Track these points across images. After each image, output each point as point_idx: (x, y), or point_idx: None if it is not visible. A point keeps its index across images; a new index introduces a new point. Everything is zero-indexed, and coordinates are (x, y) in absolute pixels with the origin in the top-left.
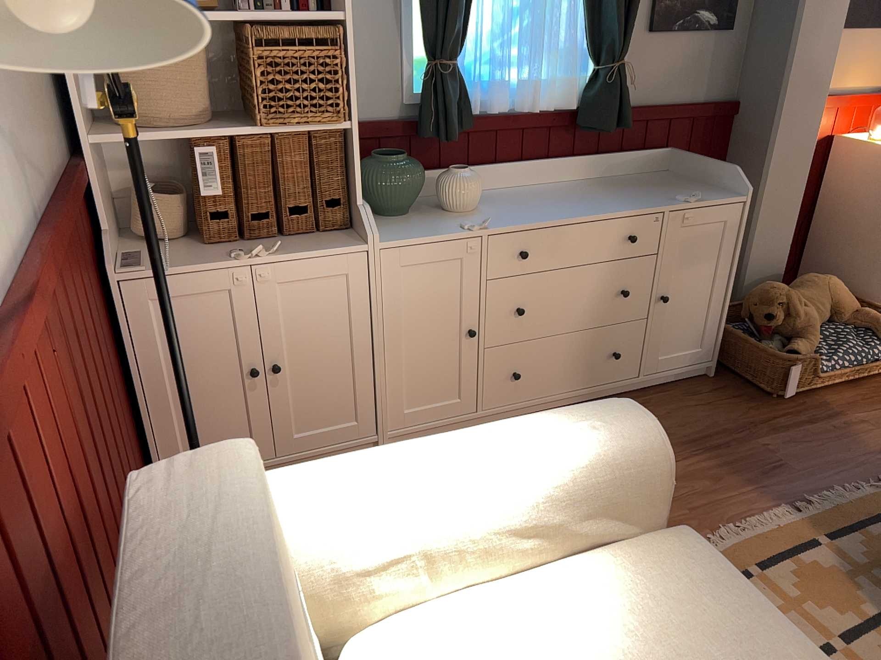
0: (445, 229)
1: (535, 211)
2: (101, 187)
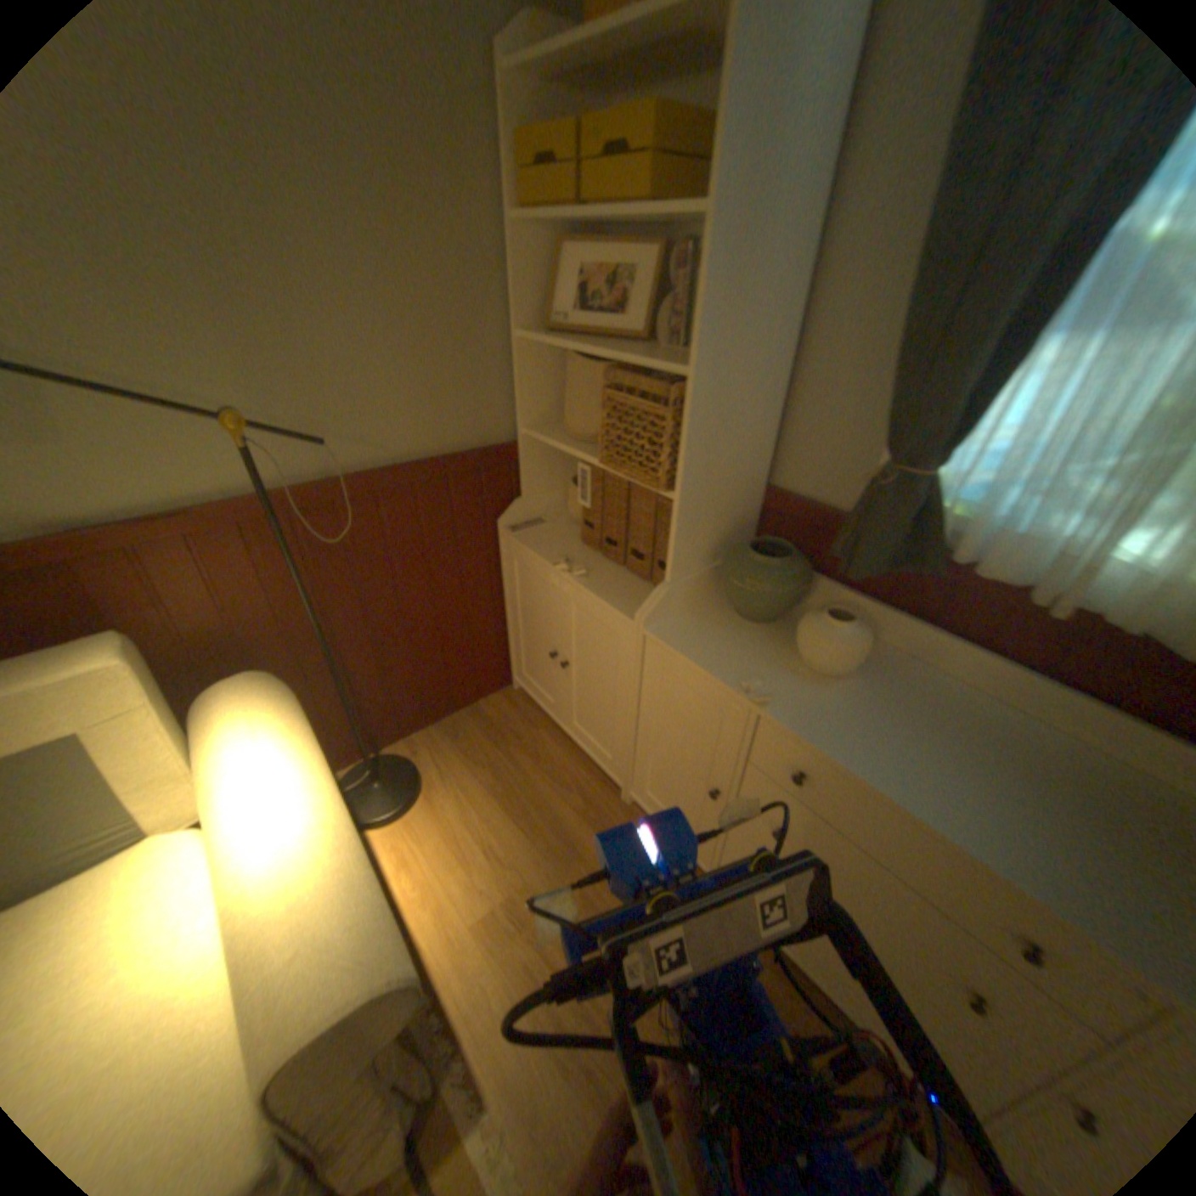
0: (731, 668)
1: (895, 748)
2: (536, 464)
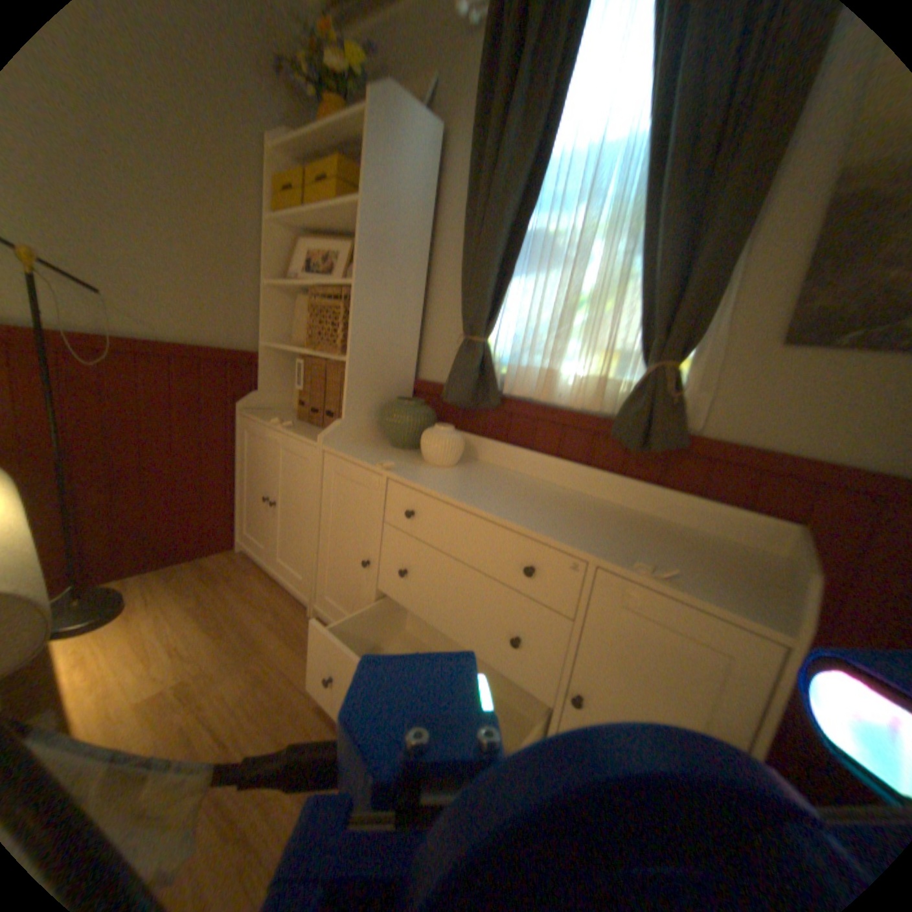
0: (376, 460)
1: (467, 487)
2: (271, 369)
